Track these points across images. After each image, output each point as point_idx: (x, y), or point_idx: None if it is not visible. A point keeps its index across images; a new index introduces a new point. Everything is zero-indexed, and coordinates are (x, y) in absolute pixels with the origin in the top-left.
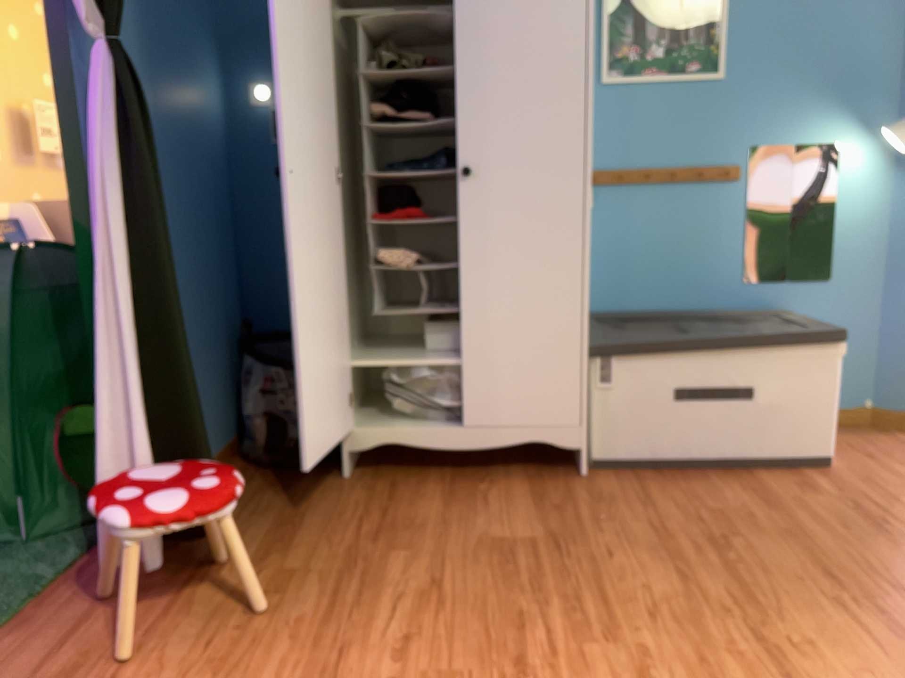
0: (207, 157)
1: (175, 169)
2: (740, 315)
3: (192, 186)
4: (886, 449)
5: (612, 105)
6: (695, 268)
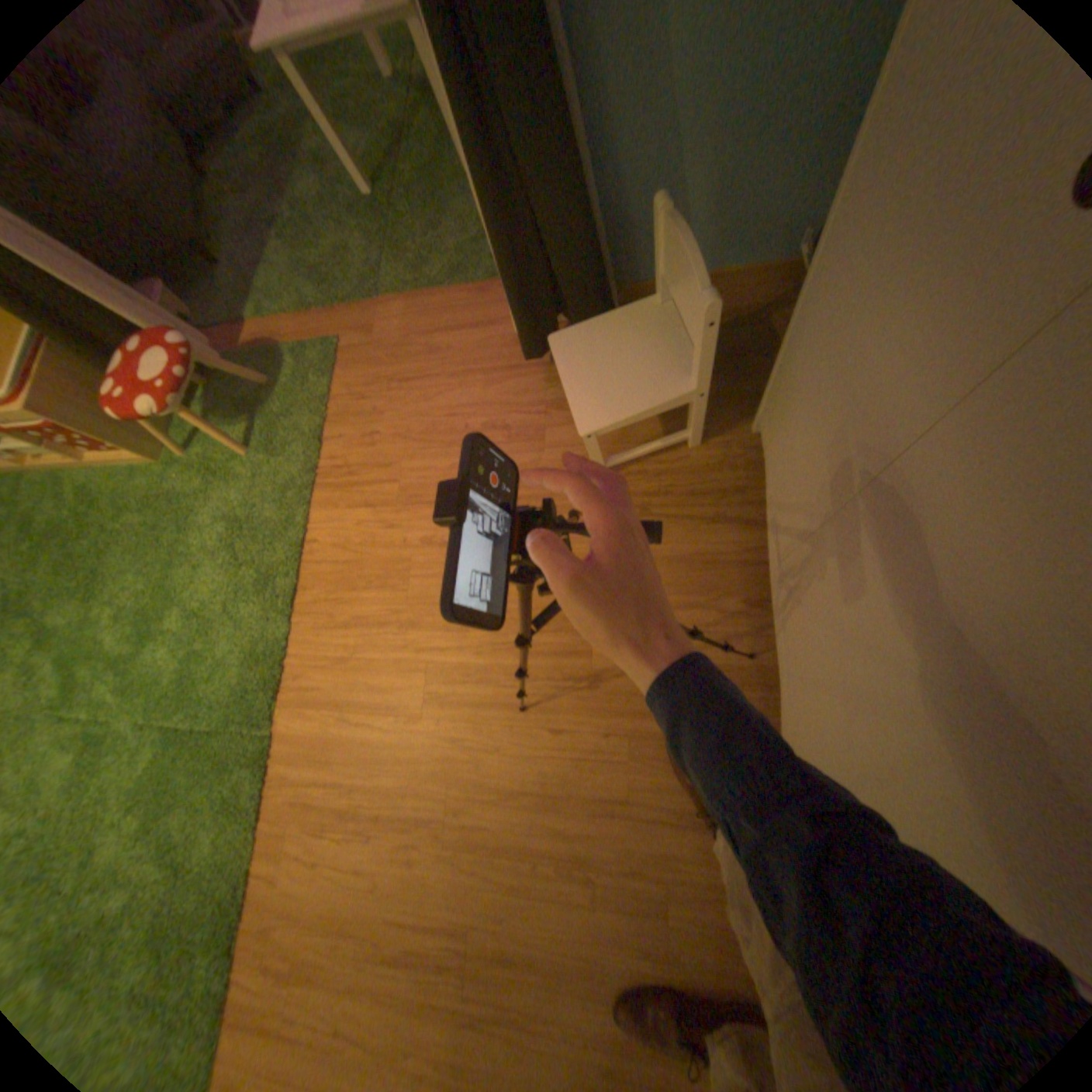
0: None
1: None
2: None
3: None
4: None
5: None
6: None
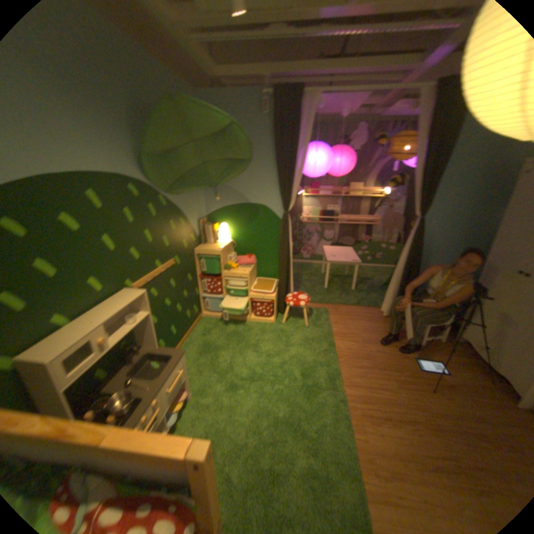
0: (483, 238)
1: (457, 241)
2: None
3: (466, 246)
4: None
5: None
6: None
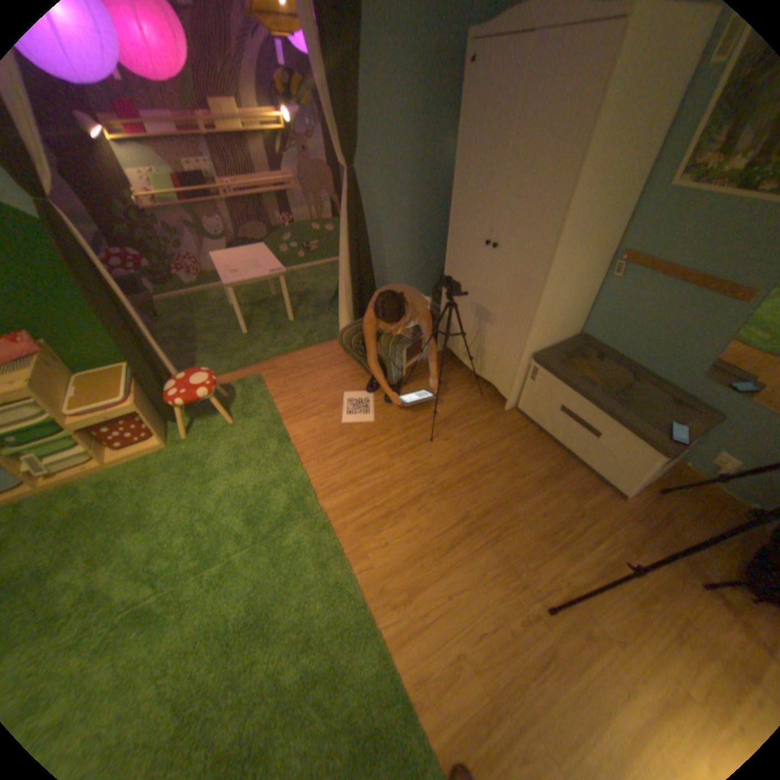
0: (438, 192)
1: (409, 205)
2: (678, 395)
3: (421, 210)
4: (694, 528)
5: (669, 207)
6: (670, 349)
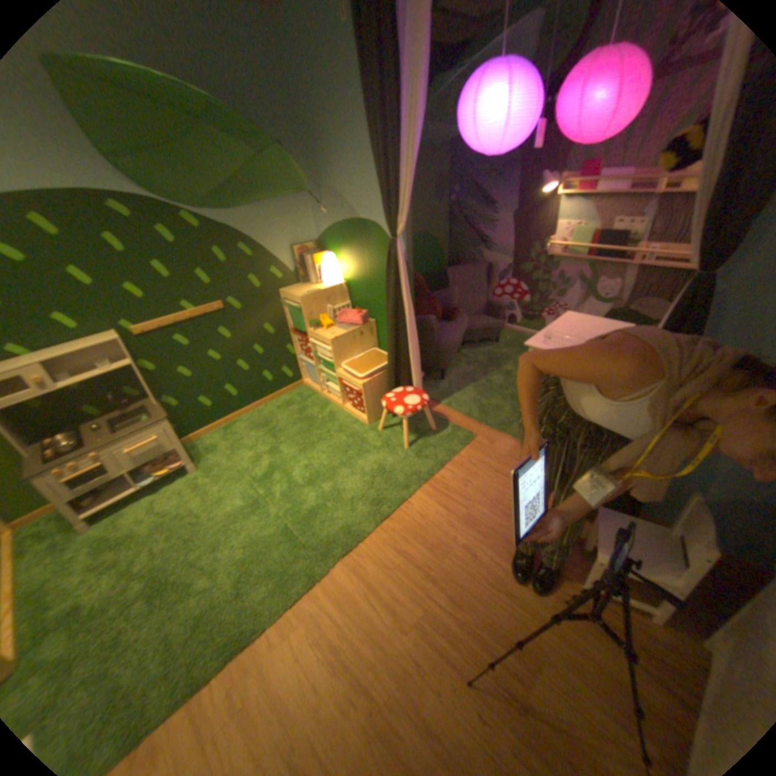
0: None
1: None
2: None
3: None
4: None
5: None
6: None
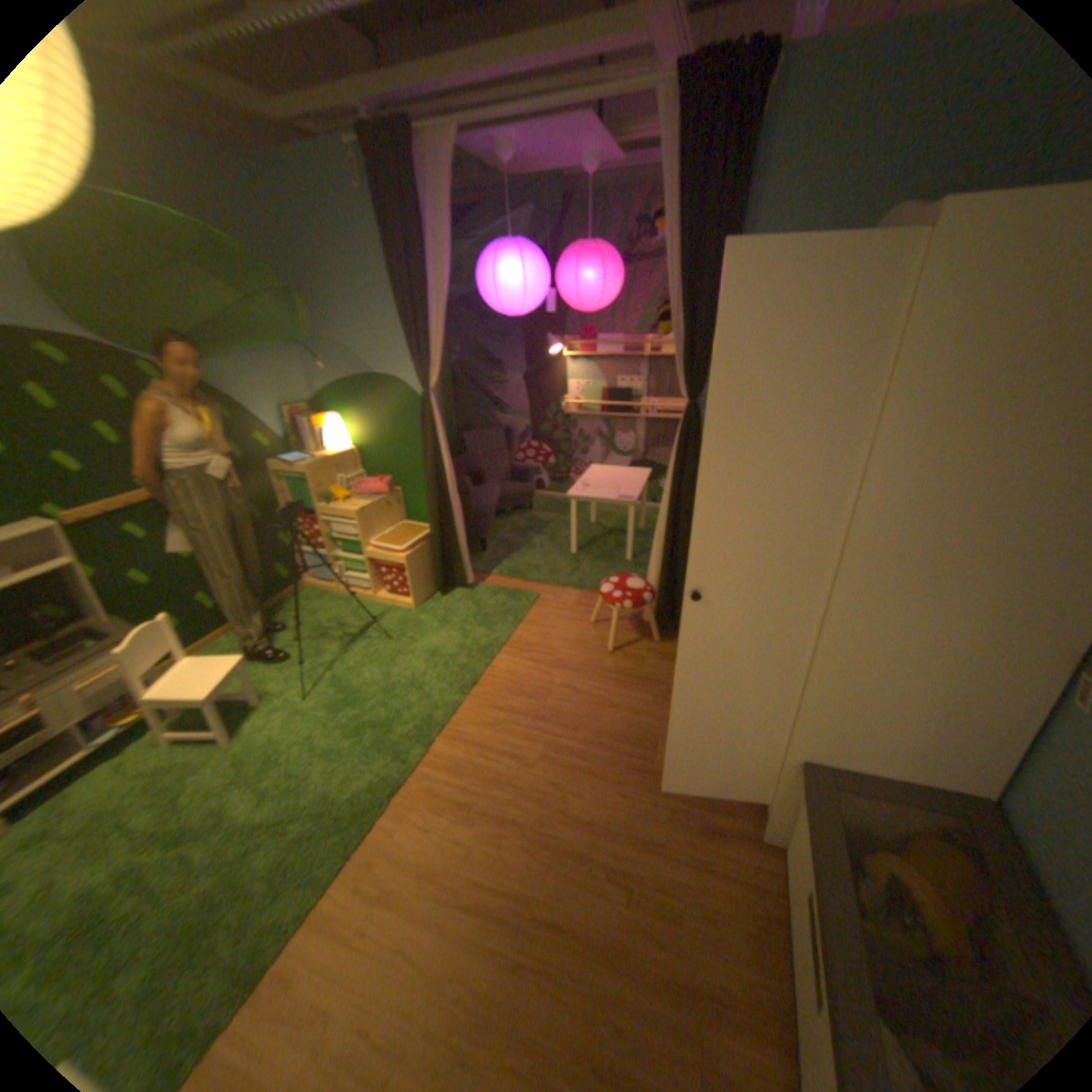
0: None
1: None
2: None
3: None
4: None
5: None
6: None
